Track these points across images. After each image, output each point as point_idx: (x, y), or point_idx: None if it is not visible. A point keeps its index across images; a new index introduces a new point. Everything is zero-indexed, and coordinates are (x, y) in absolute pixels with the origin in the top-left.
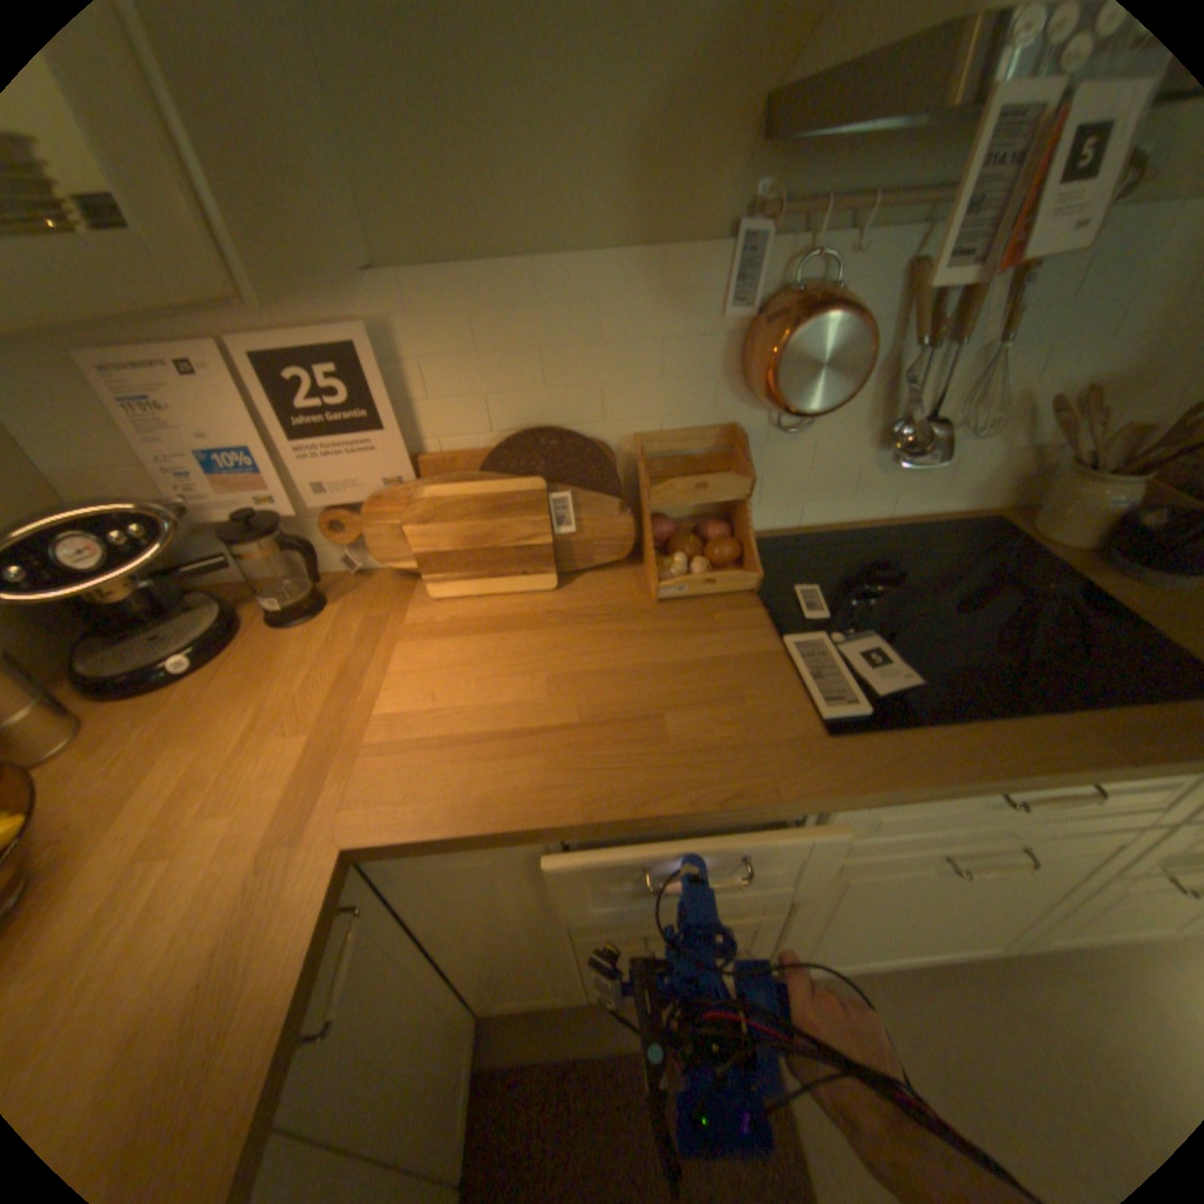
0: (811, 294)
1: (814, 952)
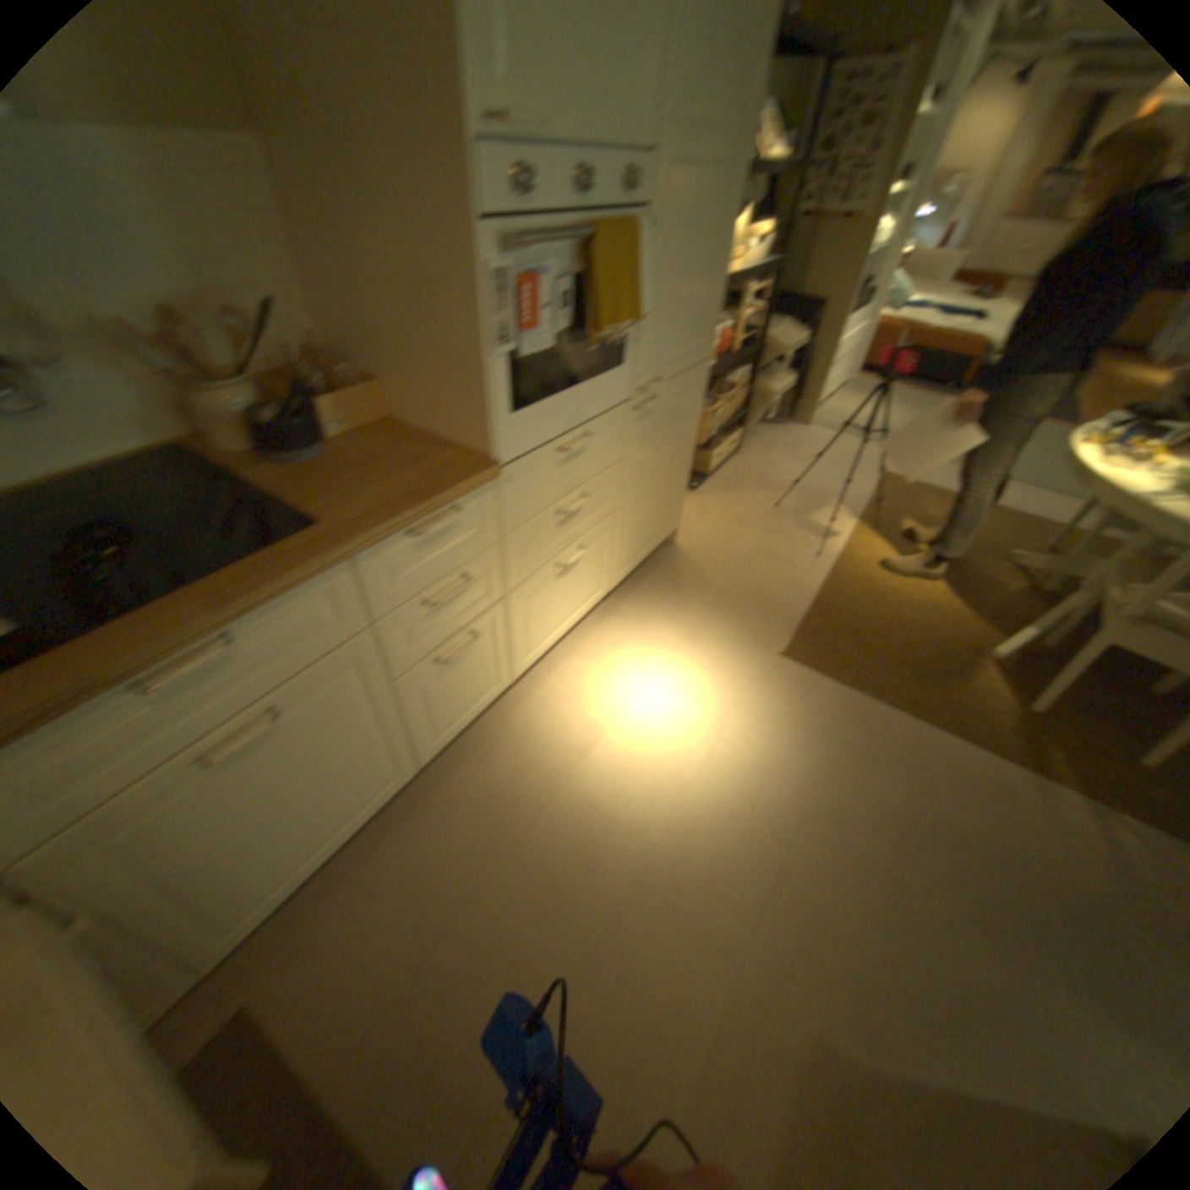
0: None
1: (211, 908)
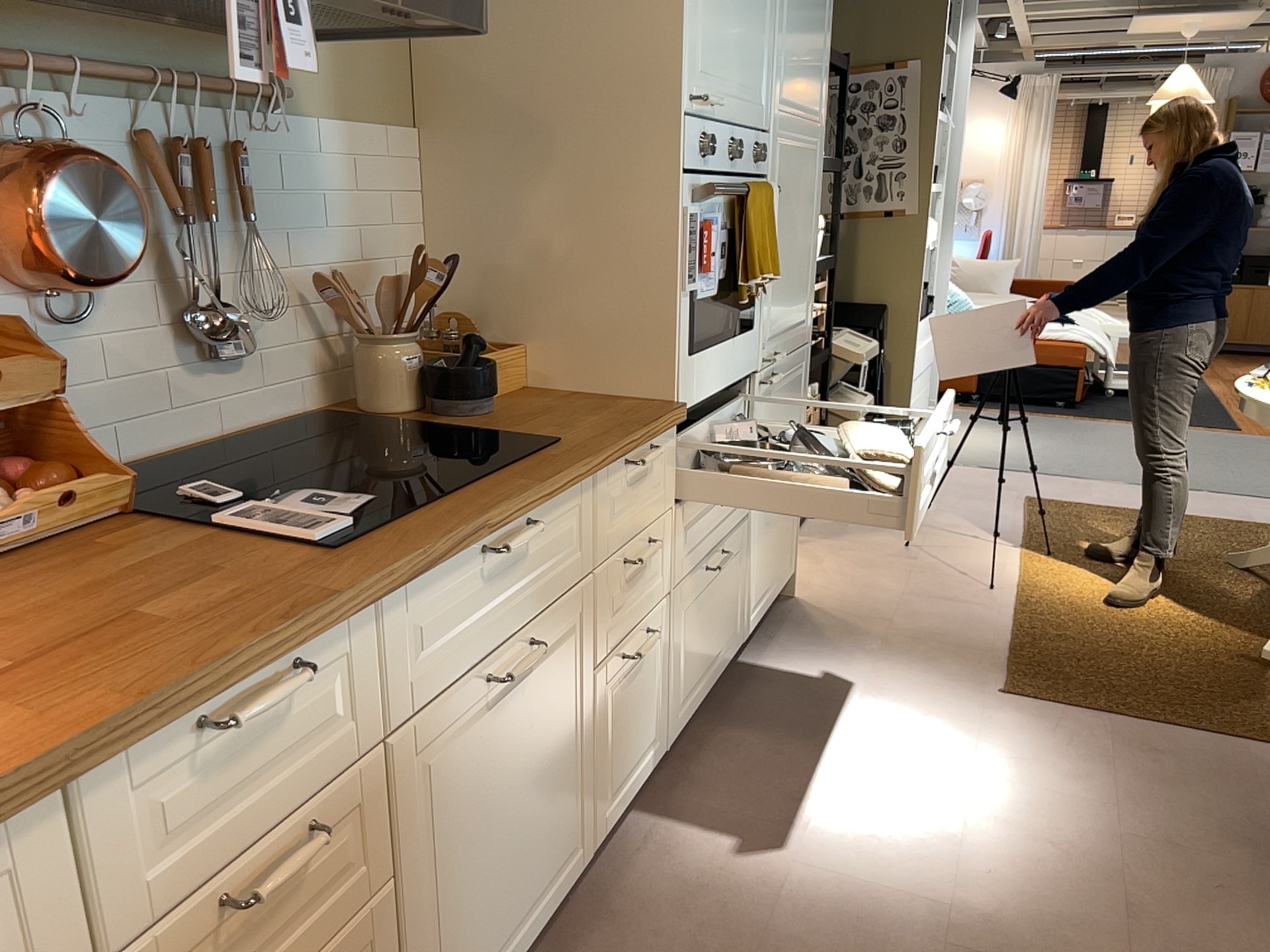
0: (51, 161)
1: None
